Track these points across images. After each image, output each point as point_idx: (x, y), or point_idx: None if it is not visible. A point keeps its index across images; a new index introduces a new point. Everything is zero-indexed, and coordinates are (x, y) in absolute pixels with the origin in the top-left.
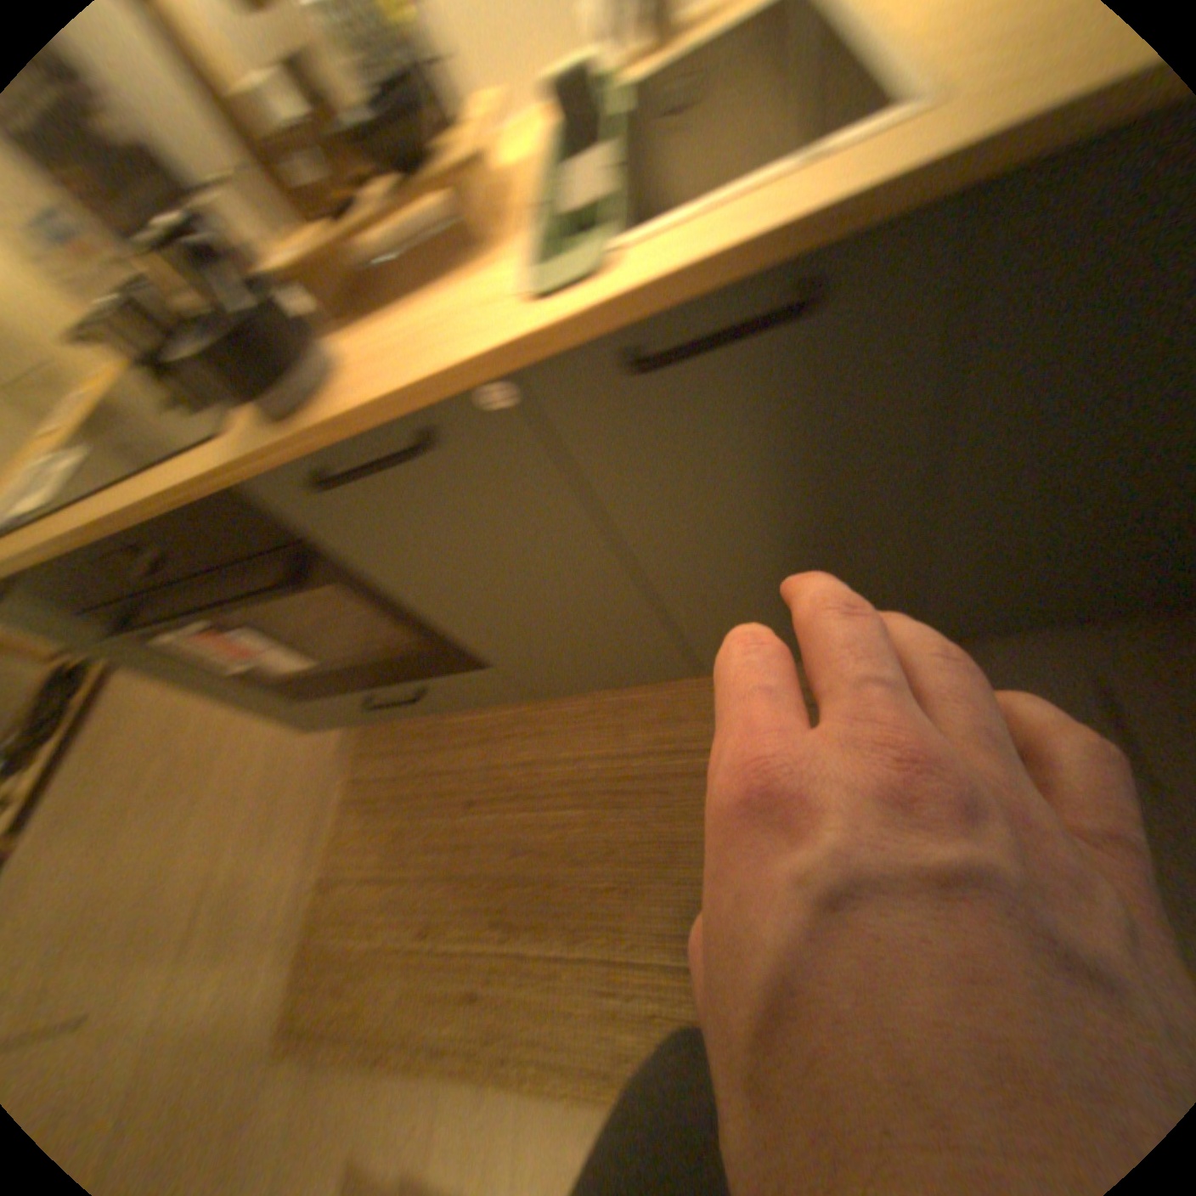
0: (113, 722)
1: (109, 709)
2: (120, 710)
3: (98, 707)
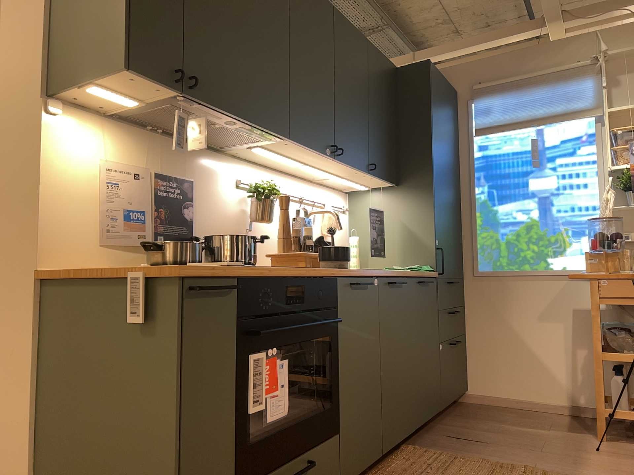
0: None
1: None
2: None
3: None
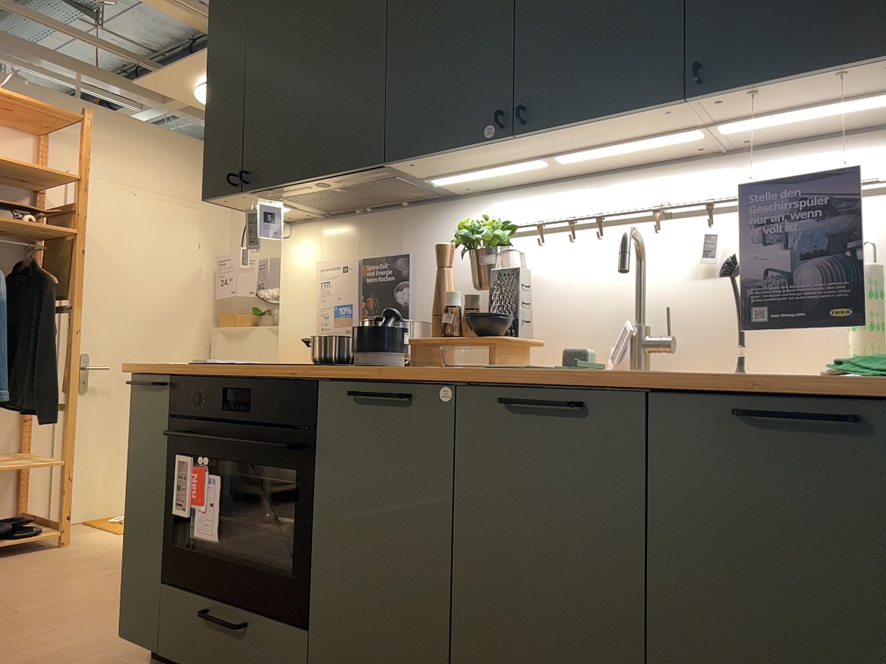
0: (8, 573)
1: (16, 565)
2: (21, 570)
3: (11, 561)
